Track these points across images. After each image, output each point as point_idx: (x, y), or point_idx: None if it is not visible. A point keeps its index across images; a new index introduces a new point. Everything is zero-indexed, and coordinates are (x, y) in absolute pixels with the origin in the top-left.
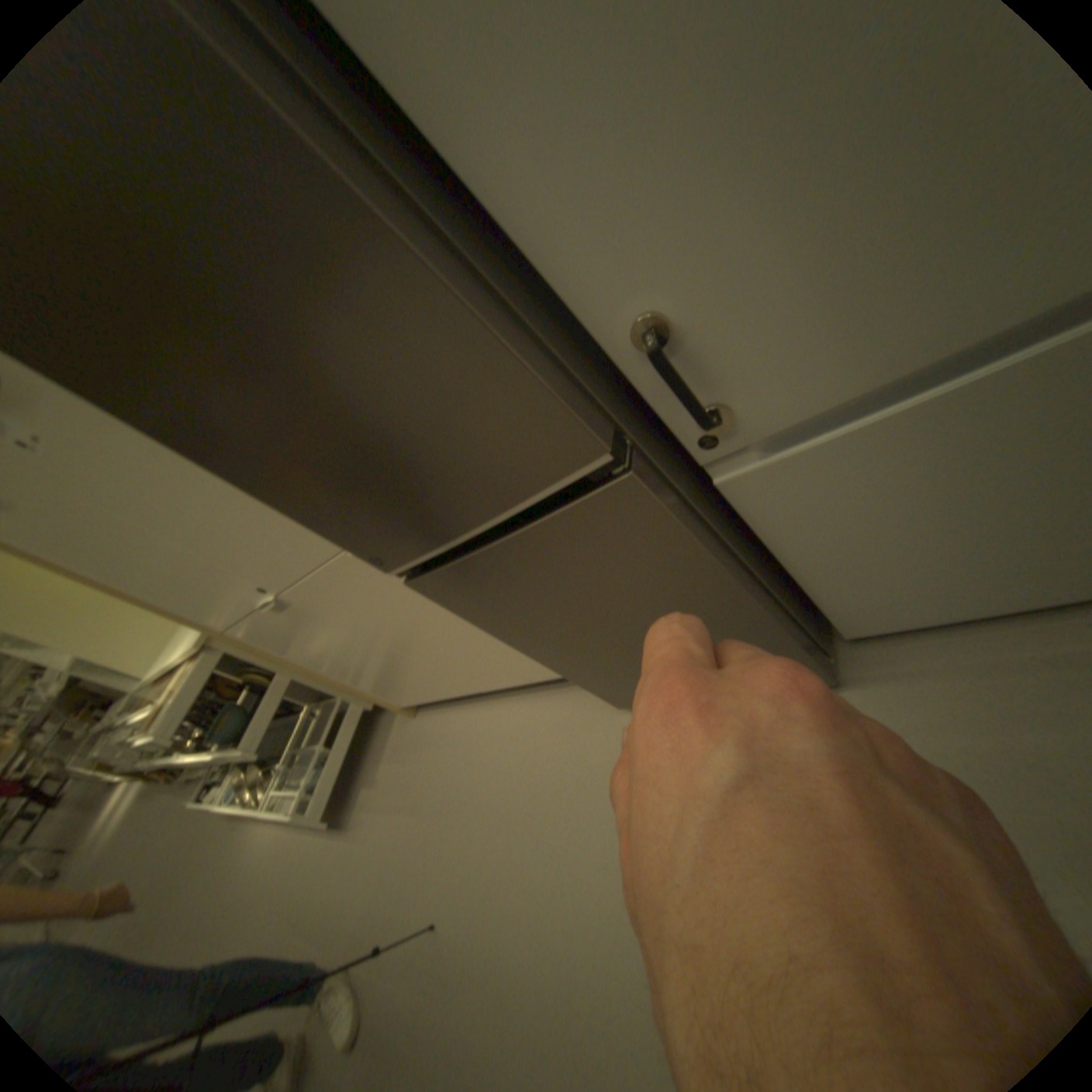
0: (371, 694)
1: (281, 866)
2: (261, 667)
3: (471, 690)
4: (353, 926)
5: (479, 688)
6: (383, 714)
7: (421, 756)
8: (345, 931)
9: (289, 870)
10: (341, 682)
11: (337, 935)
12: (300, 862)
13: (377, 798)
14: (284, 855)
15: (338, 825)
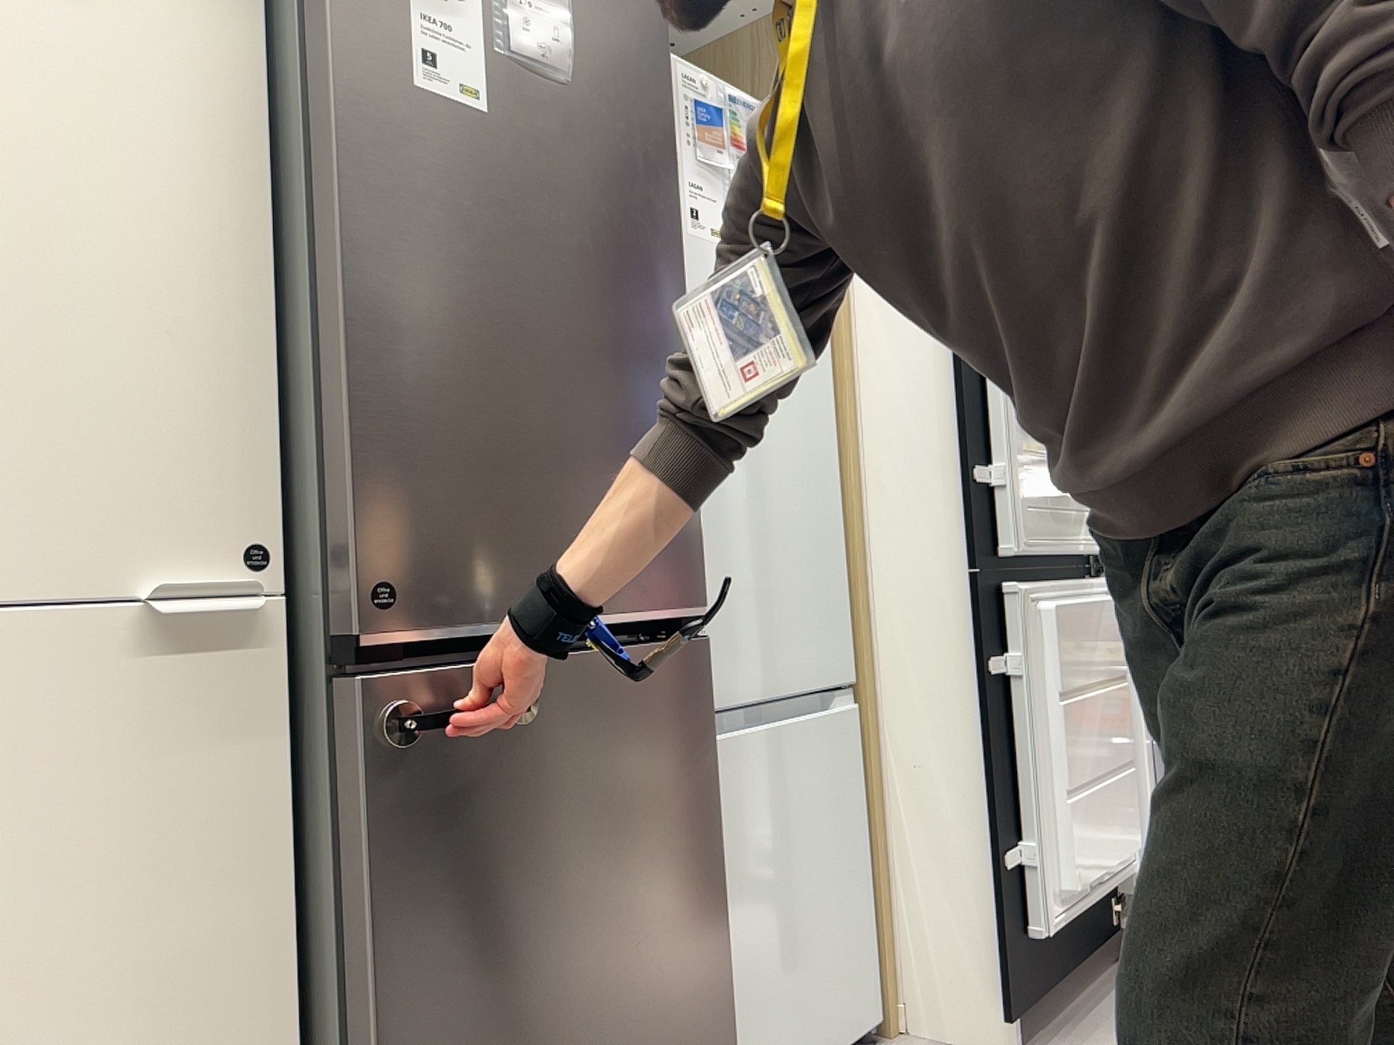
0: None
1: None
2: None
3: None
4: None
5: None
6: None
7: None
8: None
9: None
10: None
11: None
12: None
13: None
14: None
15: None
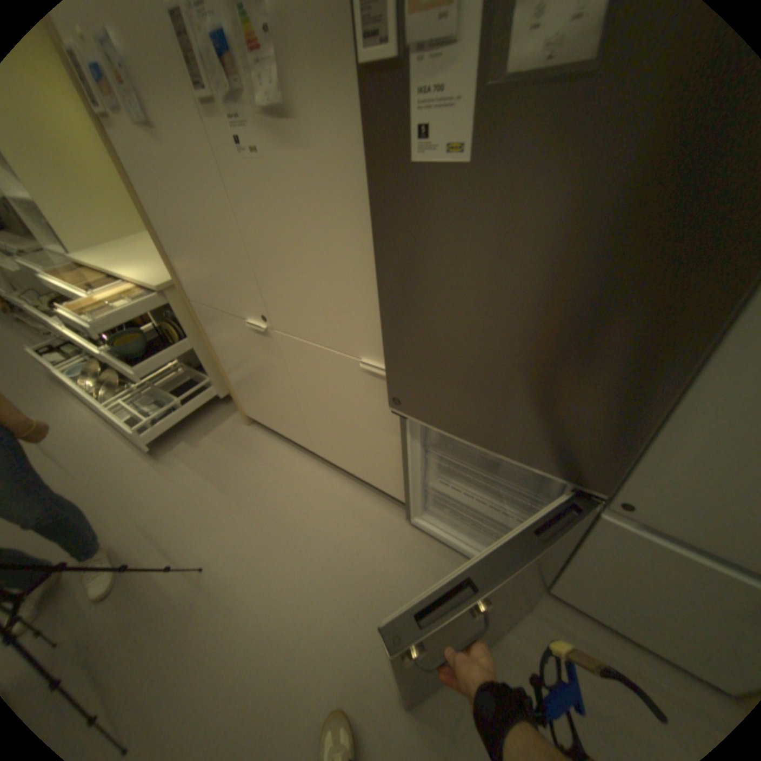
0: (236, 396)
1: (83, 446)
2: (177, 325)
3: (307, 446)
4: (130, 528)
5: (314, 449)
6: (222, 404)
7: (239, 454)
8: (122, 527)
9: (90, 453)
10: (226, 377)
11: (114, 526)
12: (103, 455)
13: (191, 456)
14: (90, 440)
15: (149, 452)
